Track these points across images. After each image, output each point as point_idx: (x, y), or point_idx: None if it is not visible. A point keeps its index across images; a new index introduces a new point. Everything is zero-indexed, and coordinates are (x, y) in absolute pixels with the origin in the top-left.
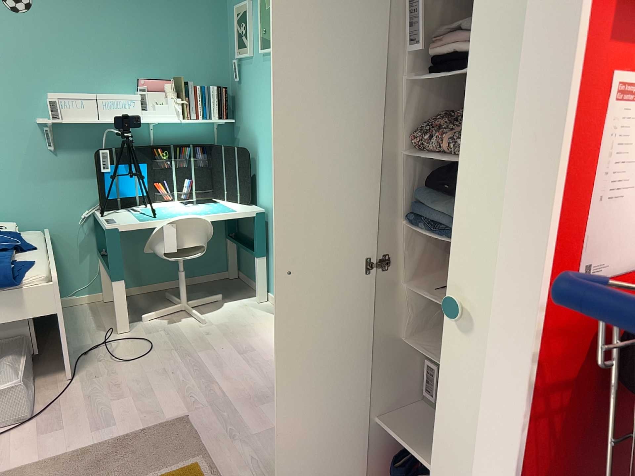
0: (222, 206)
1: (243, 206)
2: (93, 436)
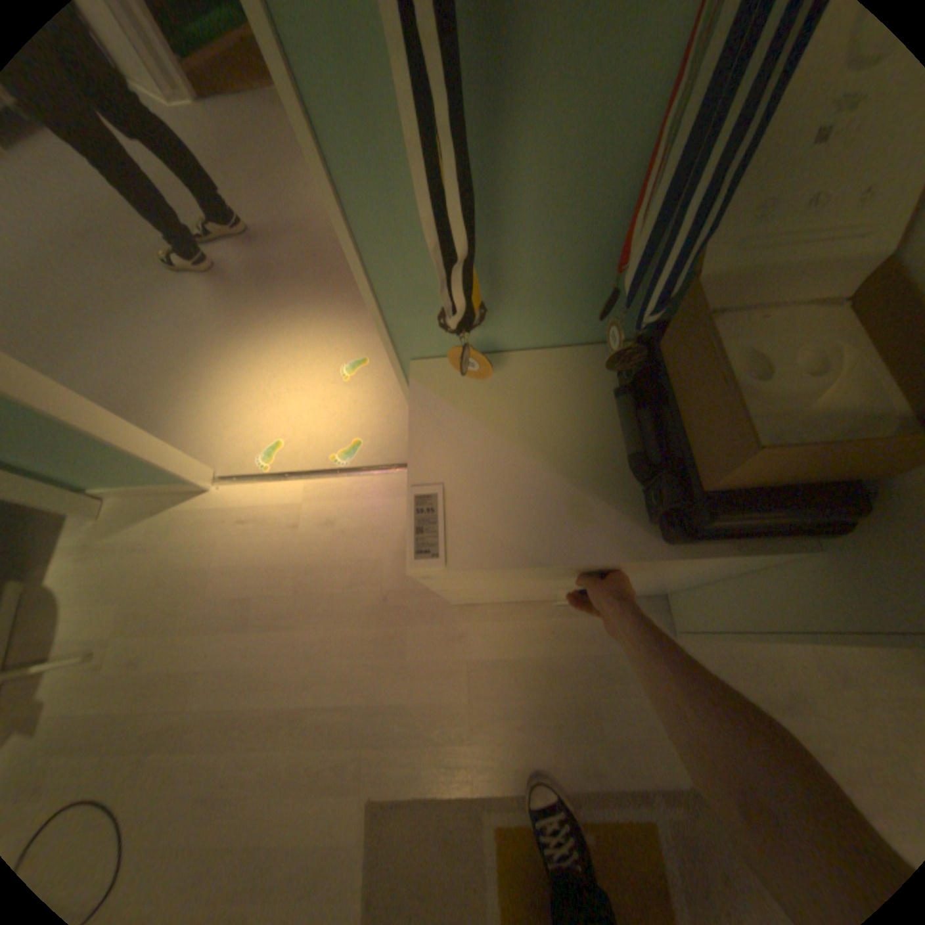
0: None
1: None
2: None
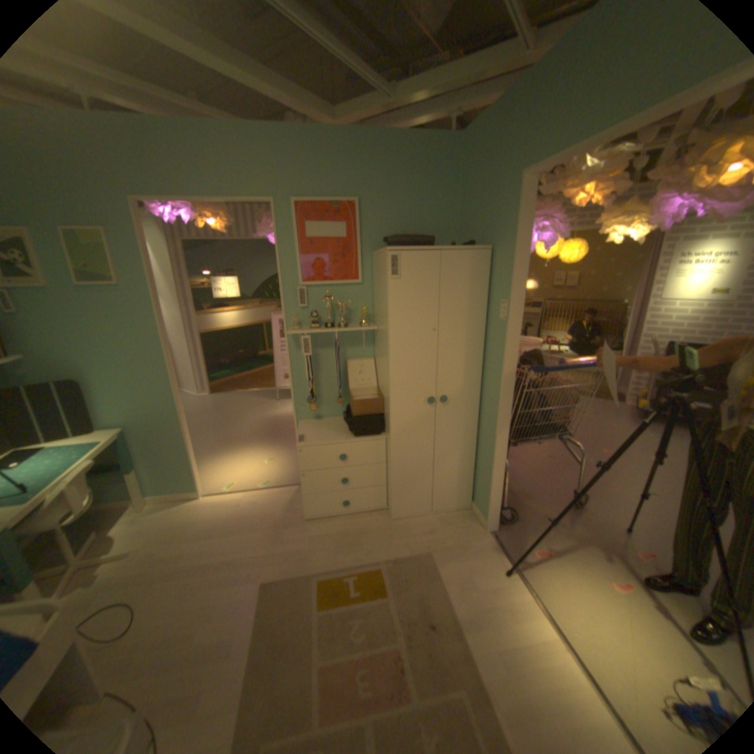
0: (64, 448)
1: (90, 438)
2: (234, 660)
